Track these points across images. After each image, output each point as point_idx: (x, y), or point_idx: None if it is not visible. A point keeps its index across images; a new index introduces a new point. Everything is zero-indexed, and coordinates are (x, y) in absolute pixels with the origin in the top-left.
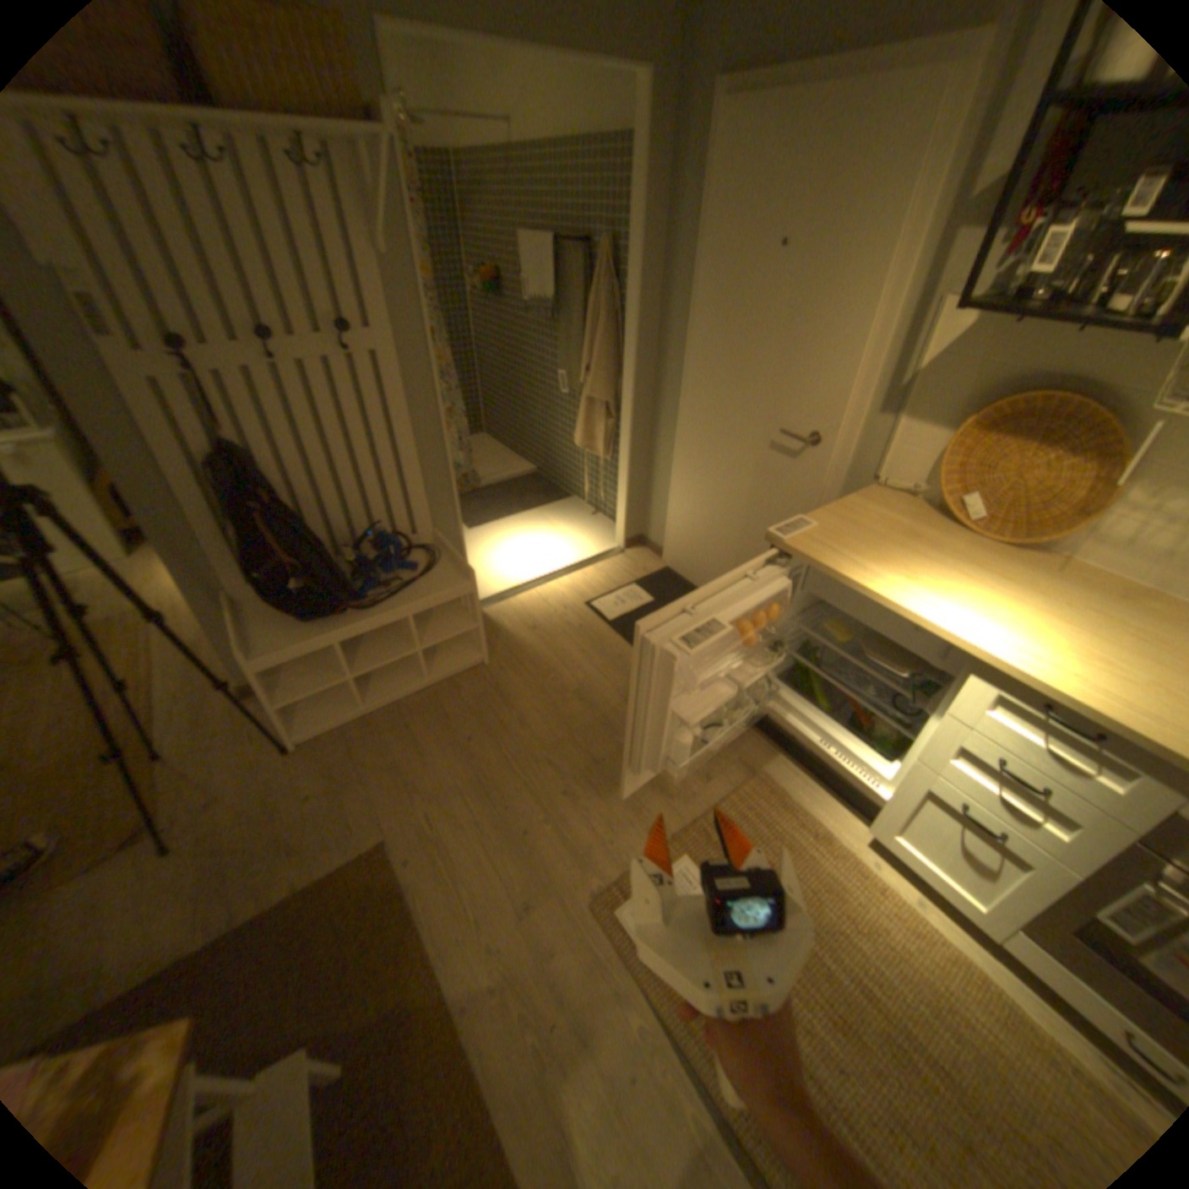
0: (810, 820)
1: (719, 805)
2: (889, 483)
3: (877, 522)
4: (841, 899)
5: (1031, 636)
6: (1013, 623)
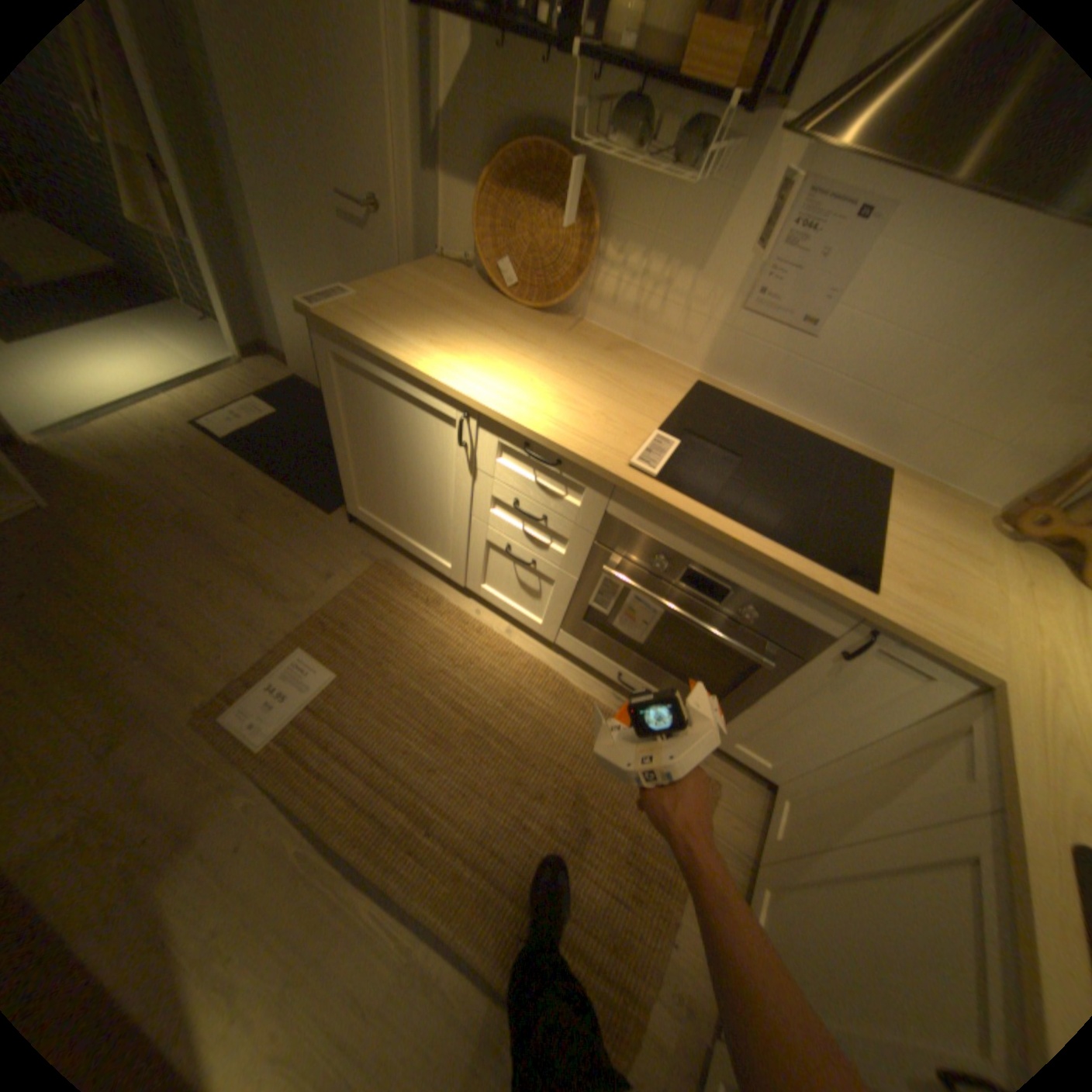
0: (422, 590)
1: (336, 597)
2: (446, 255)
3: (421, 292)
4: (443, 645)
5: (520, 386)
6: (510, 376)
